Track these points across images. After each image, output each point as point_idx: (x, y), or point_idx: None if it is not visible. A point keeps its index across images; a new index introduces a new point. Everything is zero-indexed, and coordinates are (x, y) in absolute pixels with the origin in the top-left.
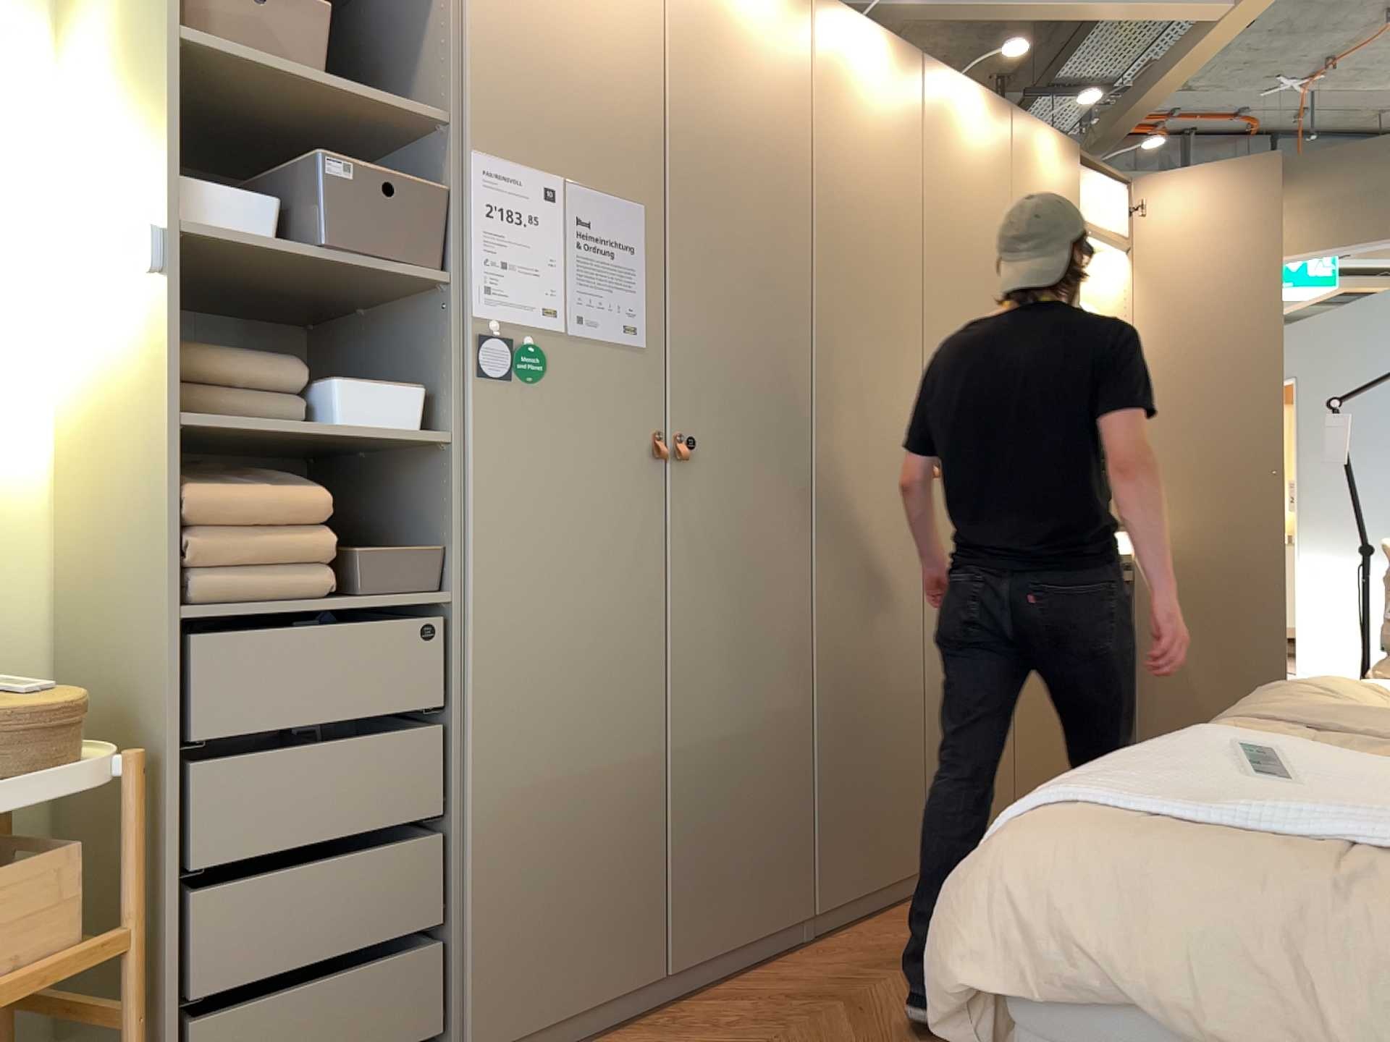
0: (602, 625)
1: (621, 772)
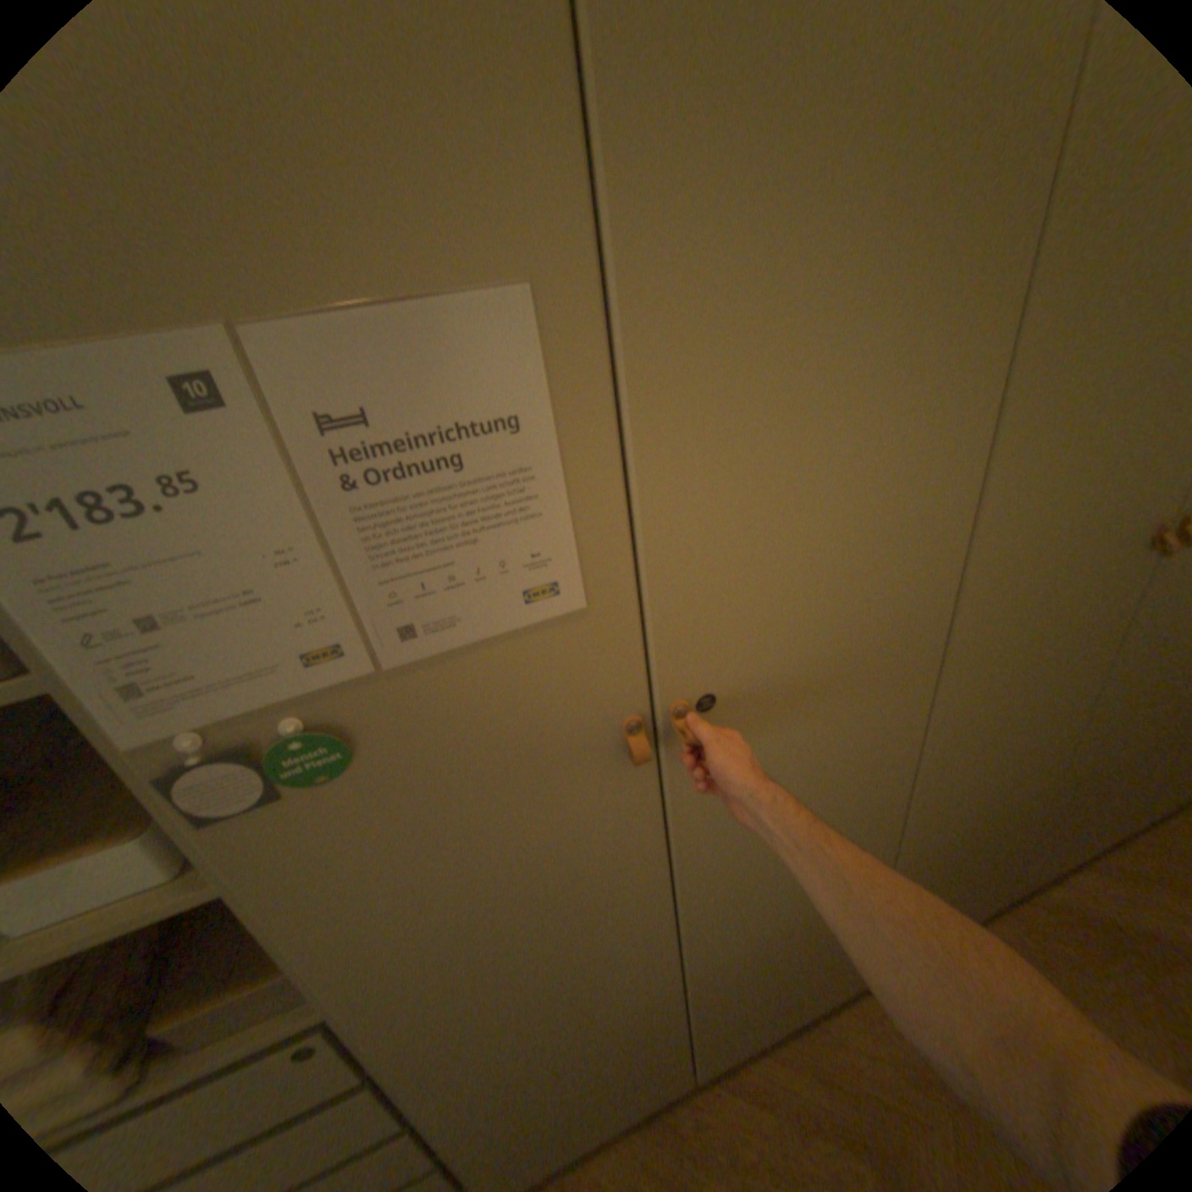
0: (572, 945)
1: (623, 1020)
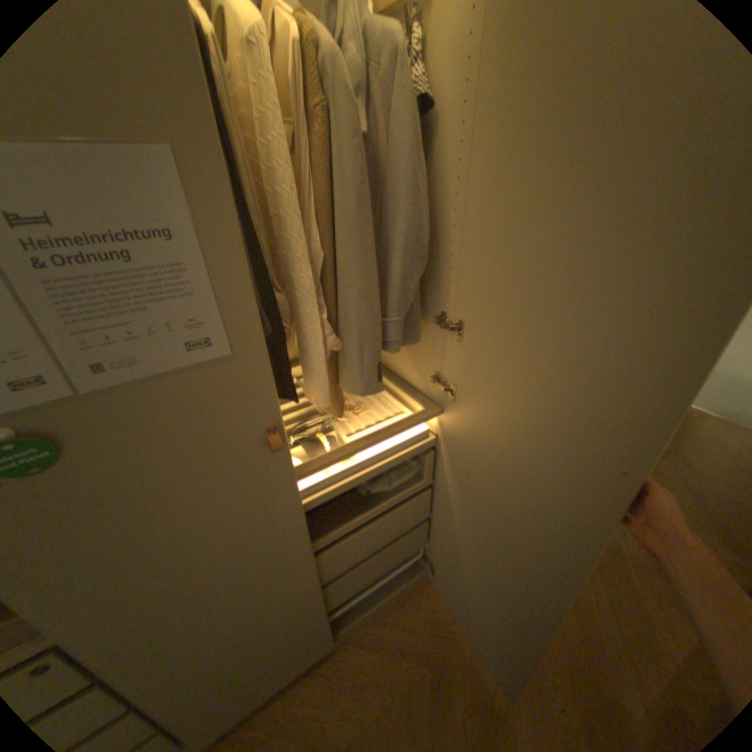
0: (243, 569)
1: (283, 613)
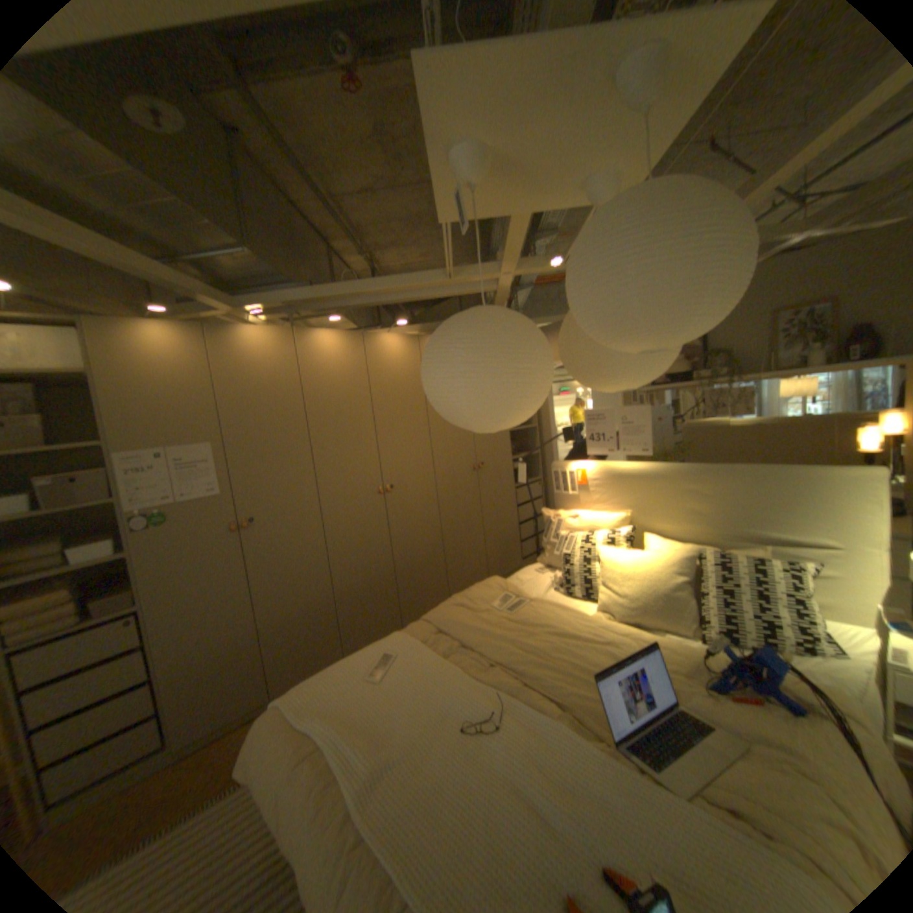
0: (214, 598)
1: (233, 643)
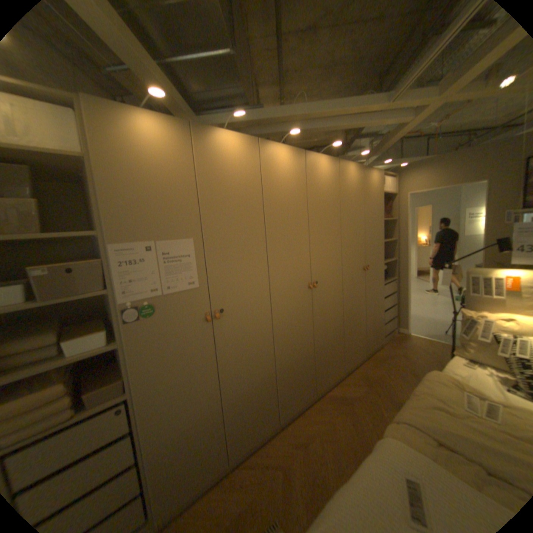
0: (191, 381)
1: (204, 419)
